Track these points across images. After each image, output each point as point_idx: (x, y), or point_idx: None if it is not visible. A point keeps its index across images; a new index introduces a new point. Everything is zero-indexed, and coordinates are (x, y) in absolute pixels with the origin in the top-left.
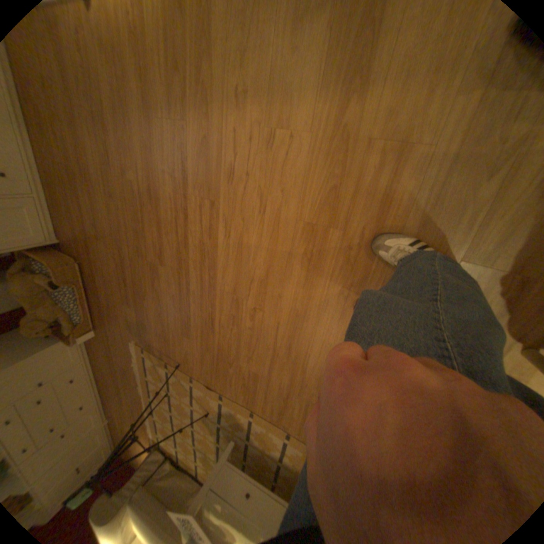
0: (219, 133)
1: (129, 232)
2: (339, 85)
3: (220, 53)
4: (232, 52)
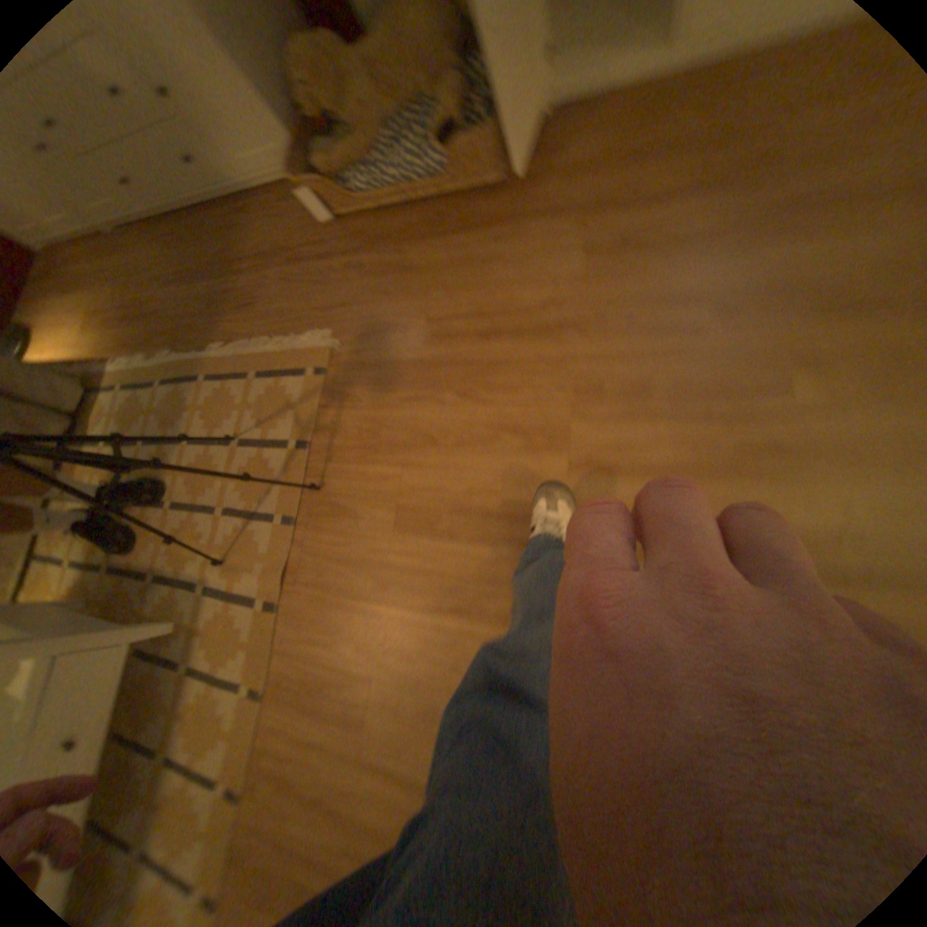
0: None
1: (636, 374)
2: None
3: None
4: None
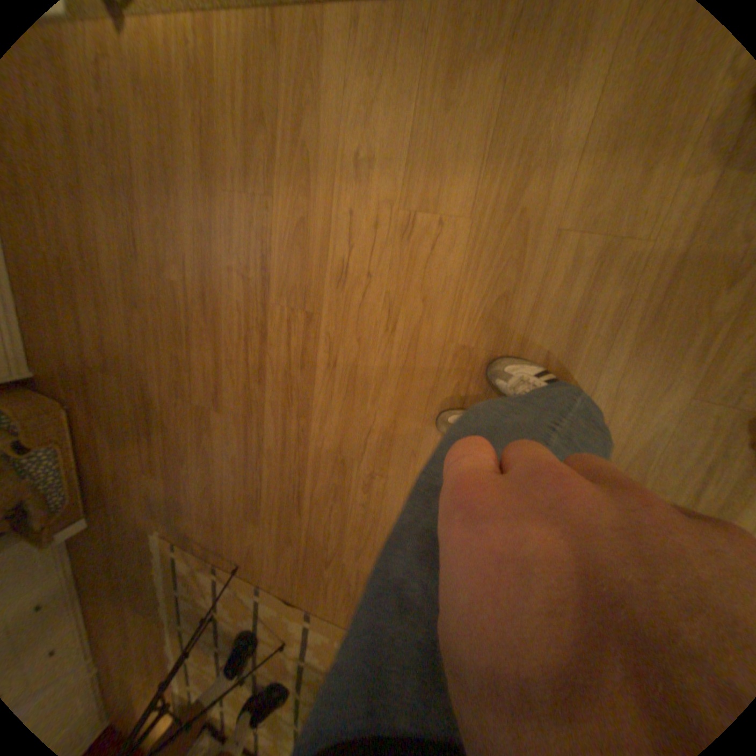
0: (327, 214)
1: (164, 360)
2: (515, 155)
3: (334, 103)
4: (352, 102)
